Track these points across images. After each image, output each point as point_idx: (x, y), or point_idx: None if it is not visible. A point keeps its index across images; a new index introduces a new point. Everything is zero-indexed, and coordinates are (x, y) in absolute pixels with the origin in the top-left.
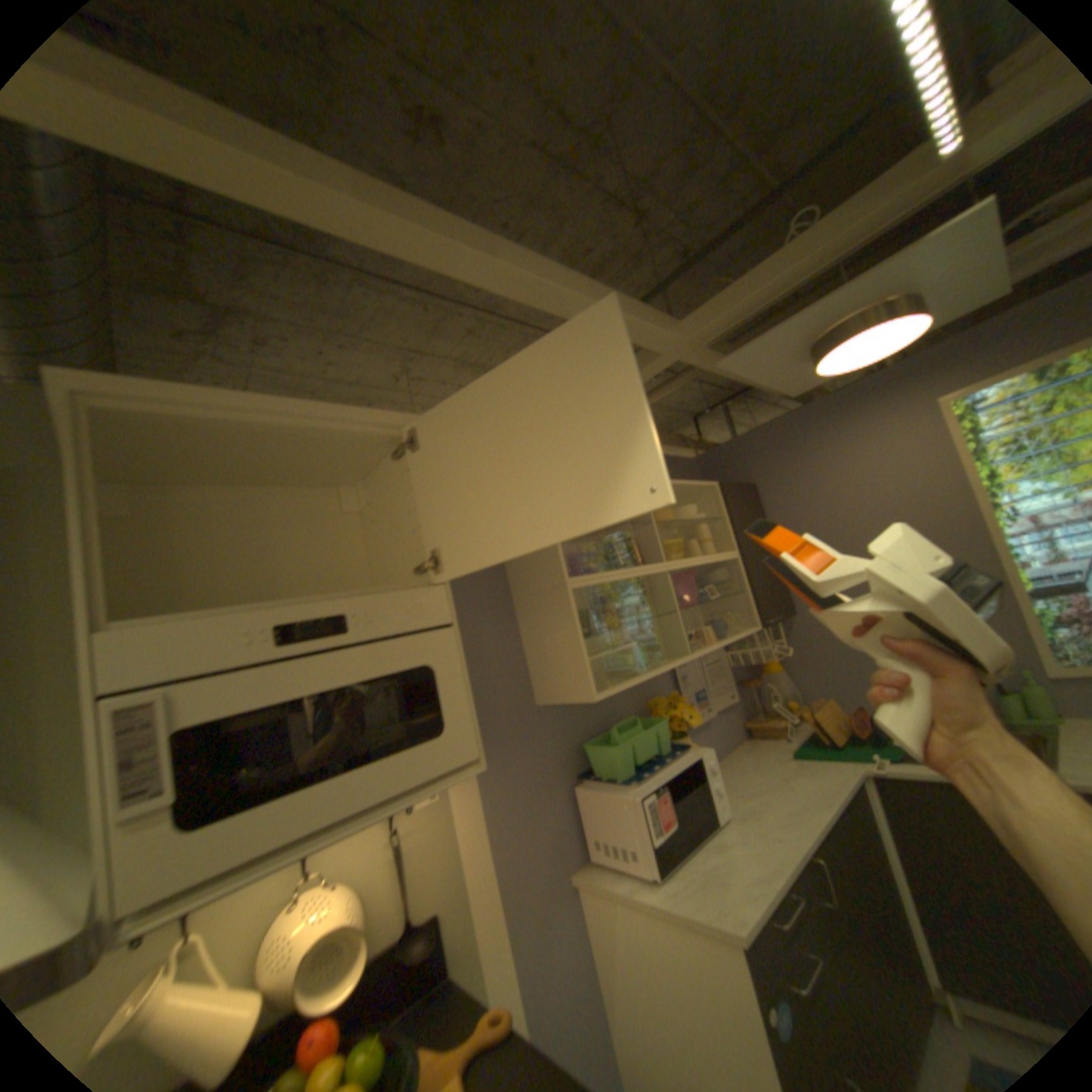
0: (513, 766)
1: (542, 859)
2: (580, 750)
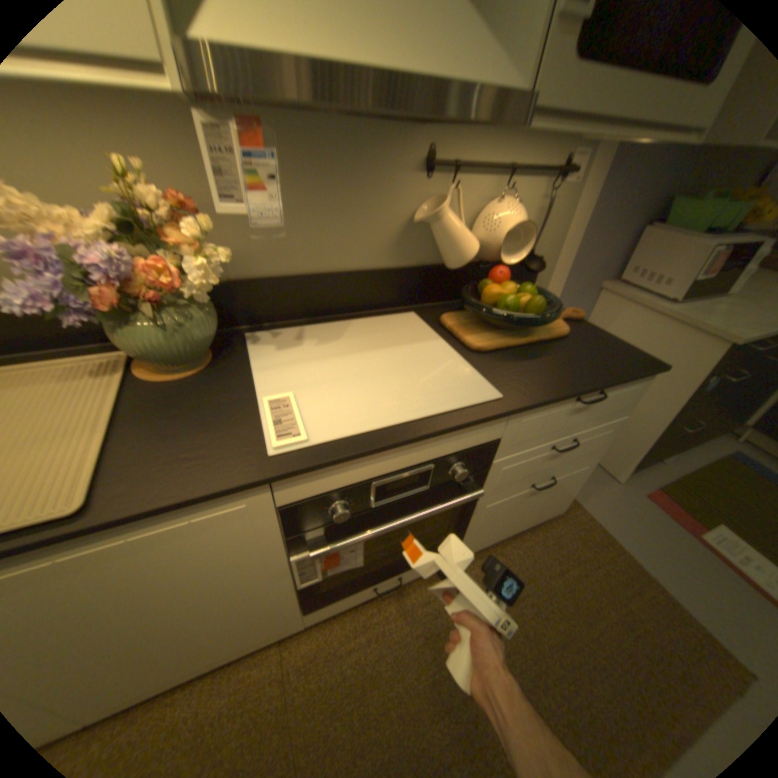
0: (626, 187)
1: (599, 261)
2: (664, 201)
